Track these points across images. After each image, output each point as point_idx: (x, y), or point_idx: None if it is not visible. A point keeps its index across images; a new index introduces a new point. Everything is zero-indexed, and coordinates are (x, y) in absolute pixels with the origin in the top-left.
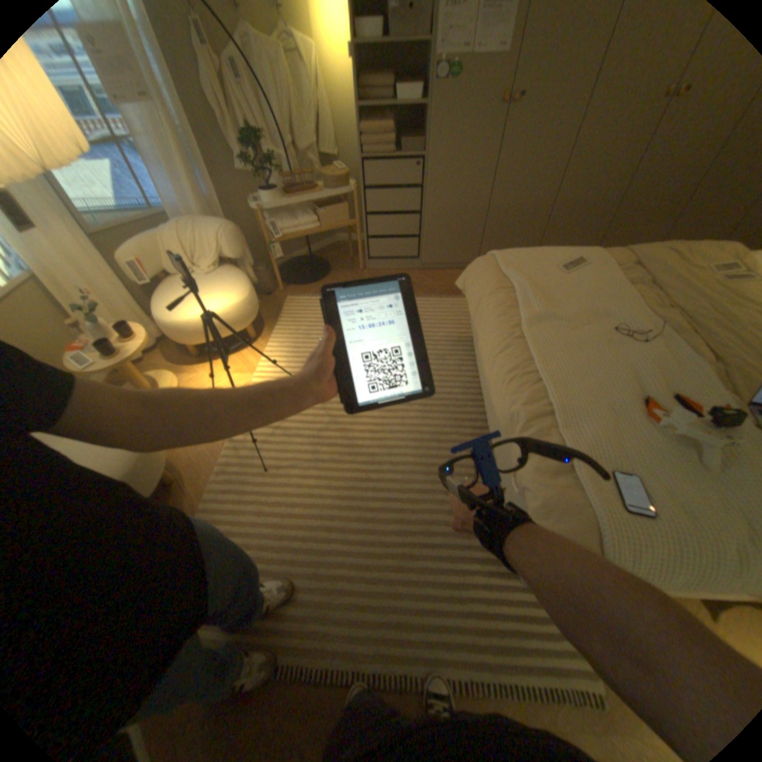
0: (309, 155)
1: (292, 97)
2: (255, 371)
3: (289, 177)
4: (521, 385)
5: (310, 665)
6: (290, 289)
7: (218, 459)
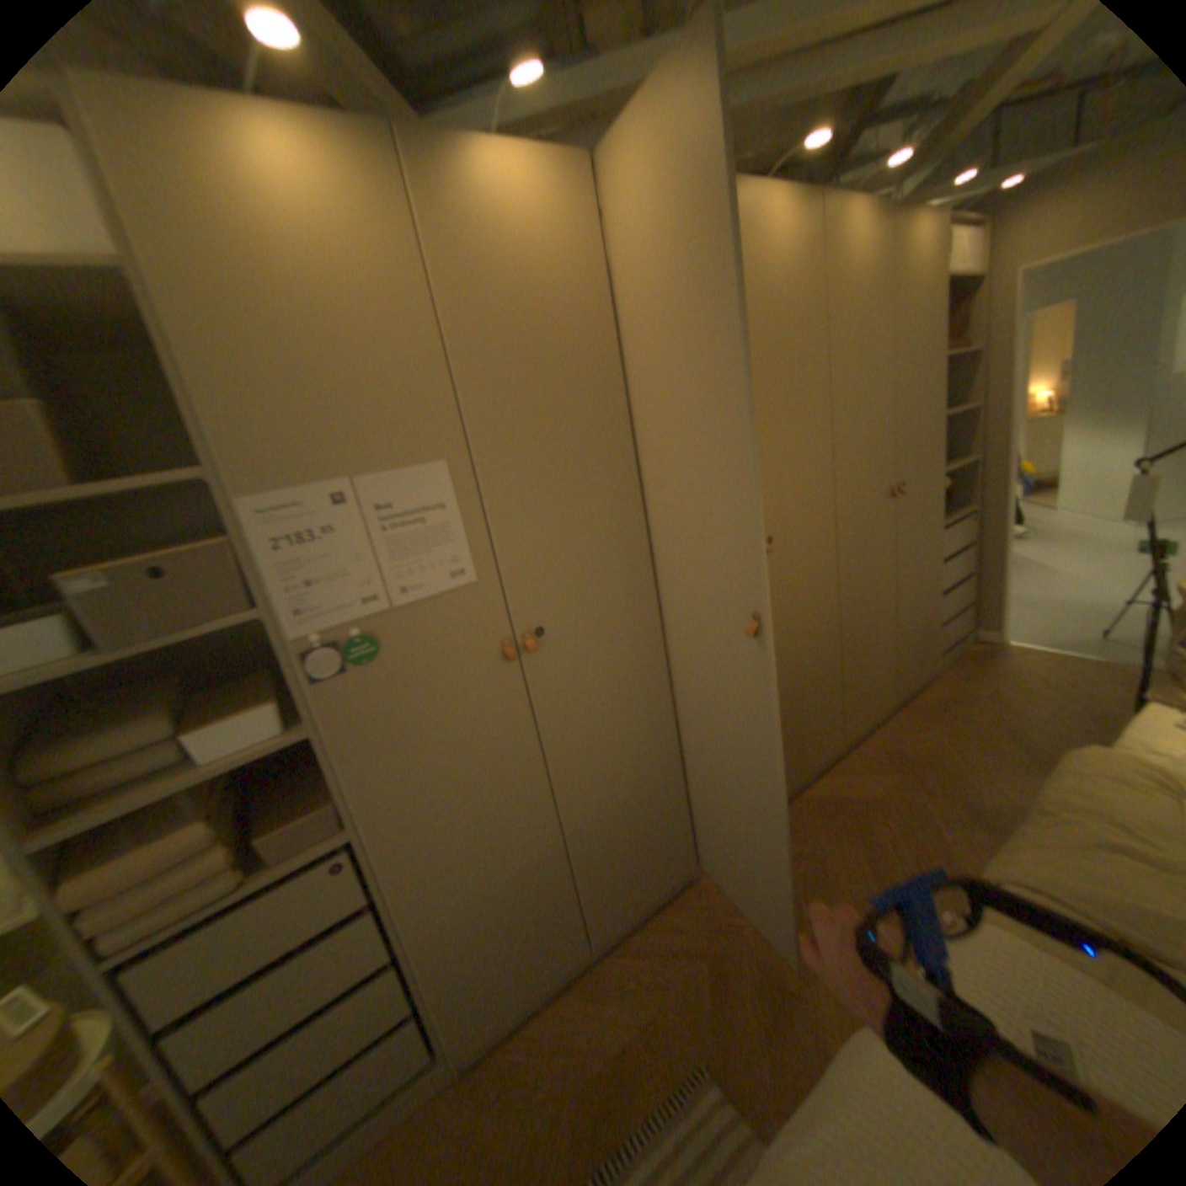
0: None
1: None
2: None
3: None
4: None
5: None
6: None
7: None
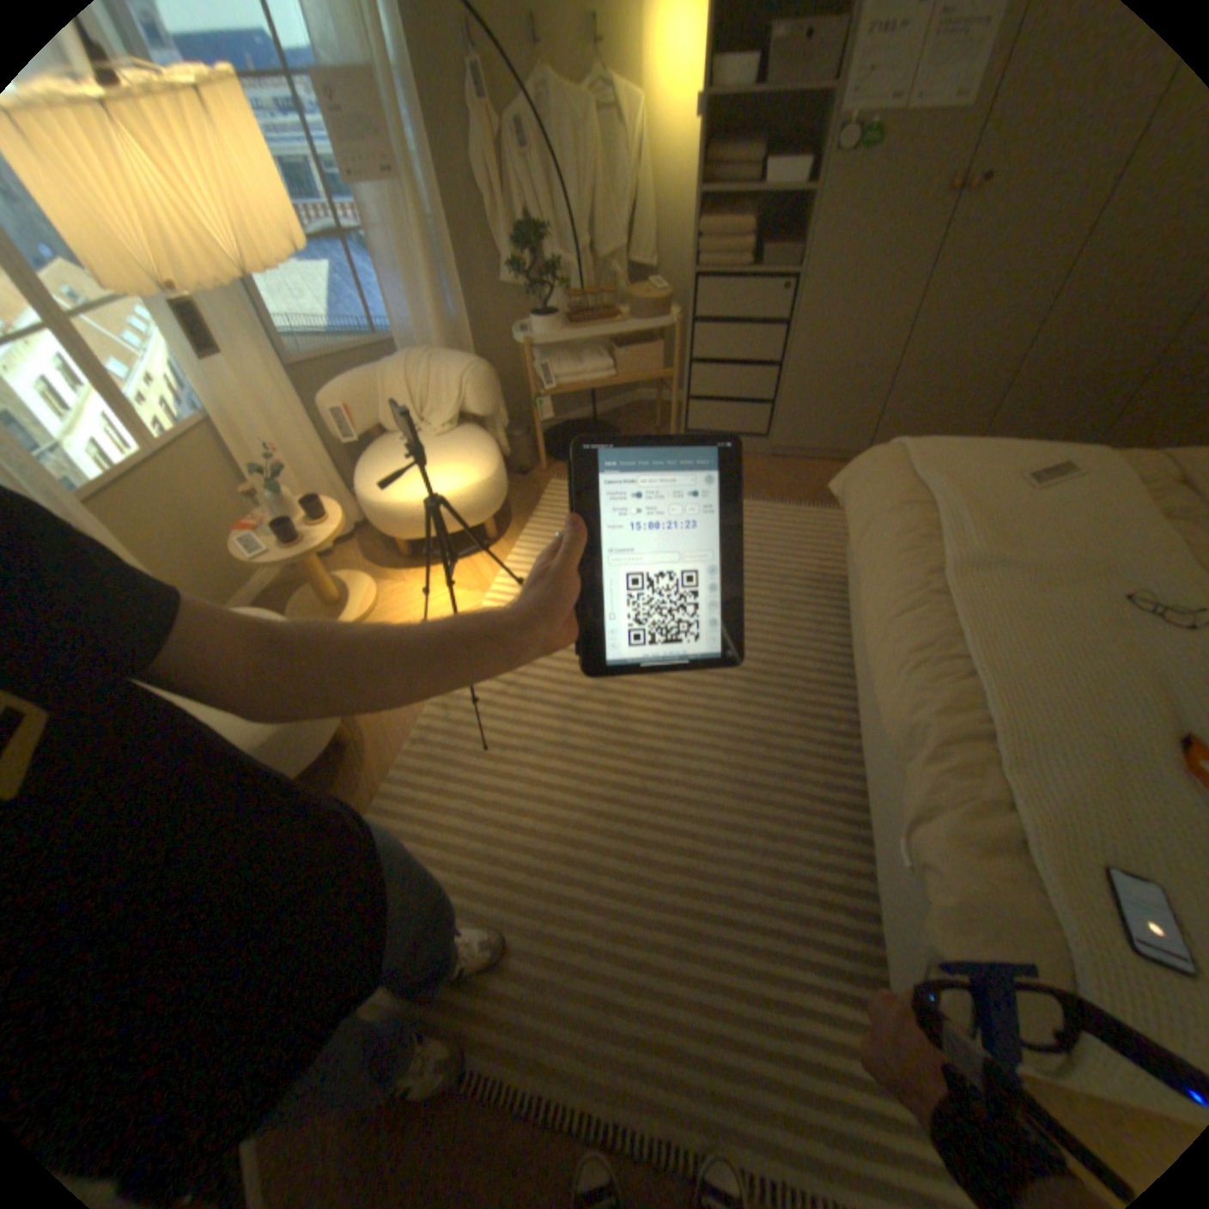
0: (614, 266)
1: (600, 178)
2: (490, 591)
3: (579, 298)
4: (936, 678)
5: (515, 1084)
6: (557, 470)
7: (418, 720)
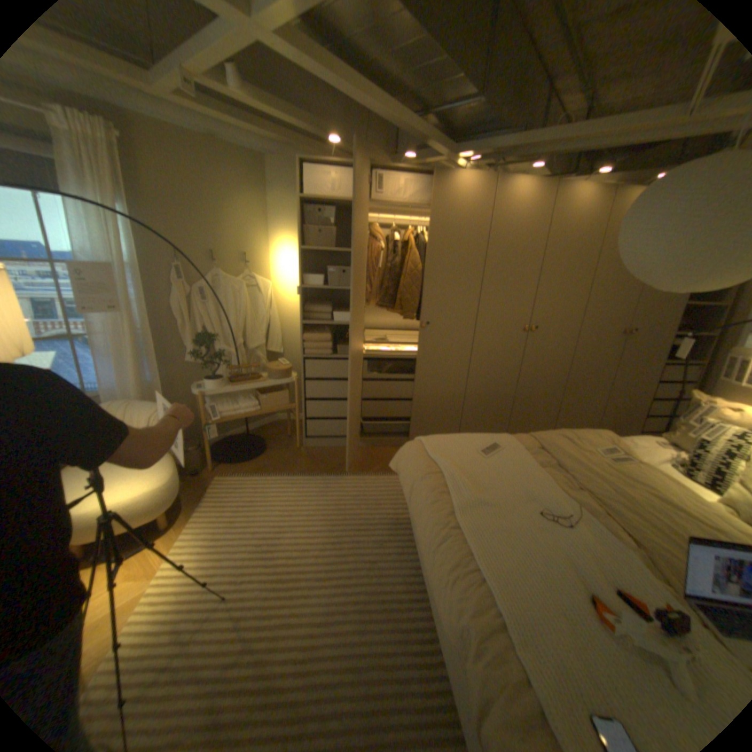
0: (259, 353)
1: (250, 314)
2: (156, 577)
3: (237, 369)
4: (467, 590)
5: None
6: (221, 469)
7: None
